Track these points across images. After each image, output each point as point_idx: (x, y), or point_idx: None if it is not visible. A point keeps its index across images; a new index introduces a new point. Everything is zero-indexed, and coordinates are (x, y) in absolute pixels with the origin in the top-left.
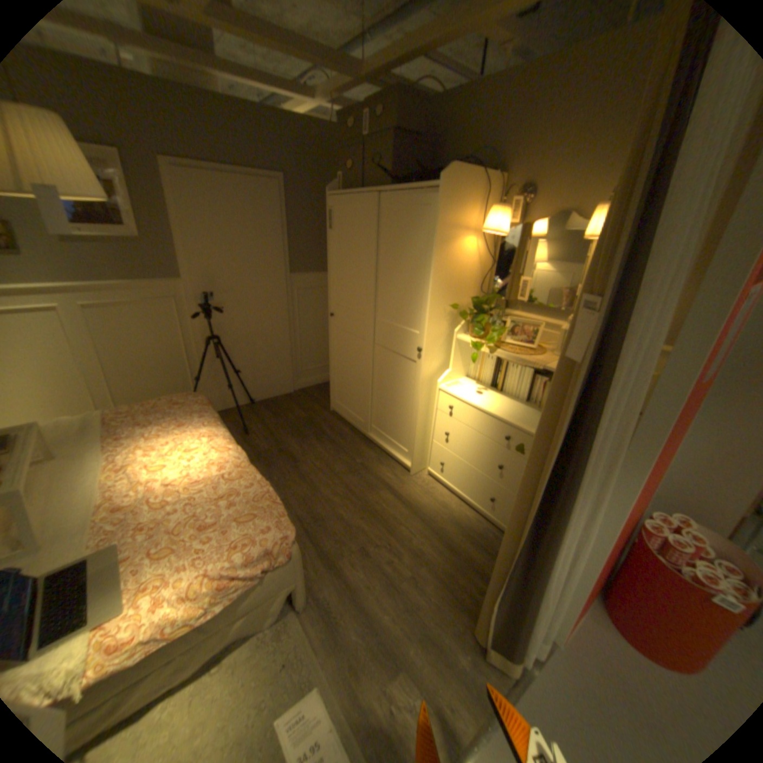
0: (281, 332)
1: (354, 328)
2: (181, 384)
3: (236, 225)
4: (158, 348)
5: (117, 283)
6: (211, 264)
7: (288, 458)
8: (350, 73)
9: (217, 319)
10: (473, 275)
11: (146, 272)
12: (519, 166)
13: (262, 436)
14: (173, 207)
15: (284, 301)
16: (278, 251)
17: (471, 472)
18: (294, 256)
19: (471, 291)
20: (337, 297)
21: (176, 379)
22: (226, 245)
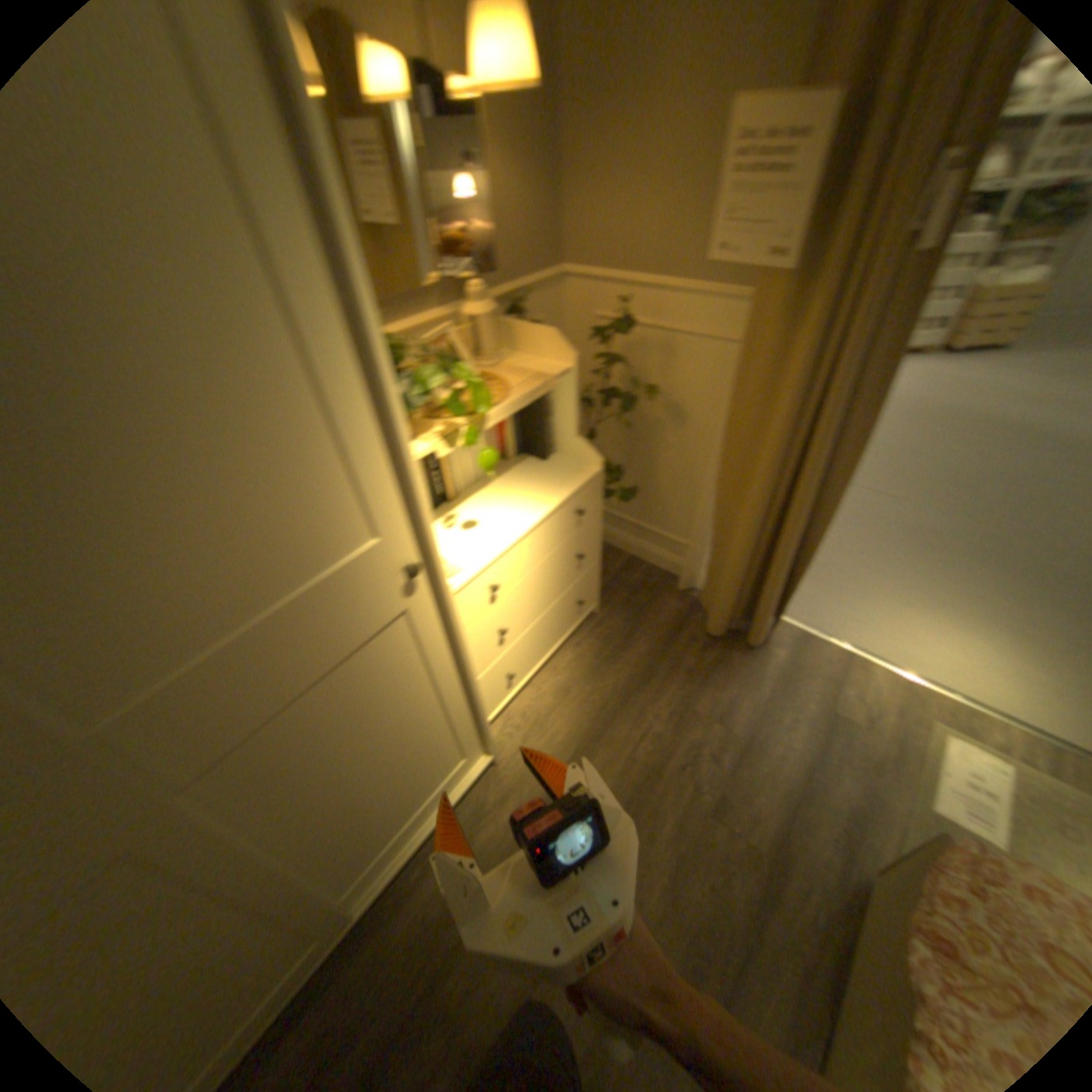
0: None
1: None
2: None
3: None
4: None
5: None
6: None
7: None
8: None
9: None
10: None
11: None
12: None
13: None
14: None
15: None
16: None
17: (549, 619)
18: None
19: None
20: None
21: None
22: None
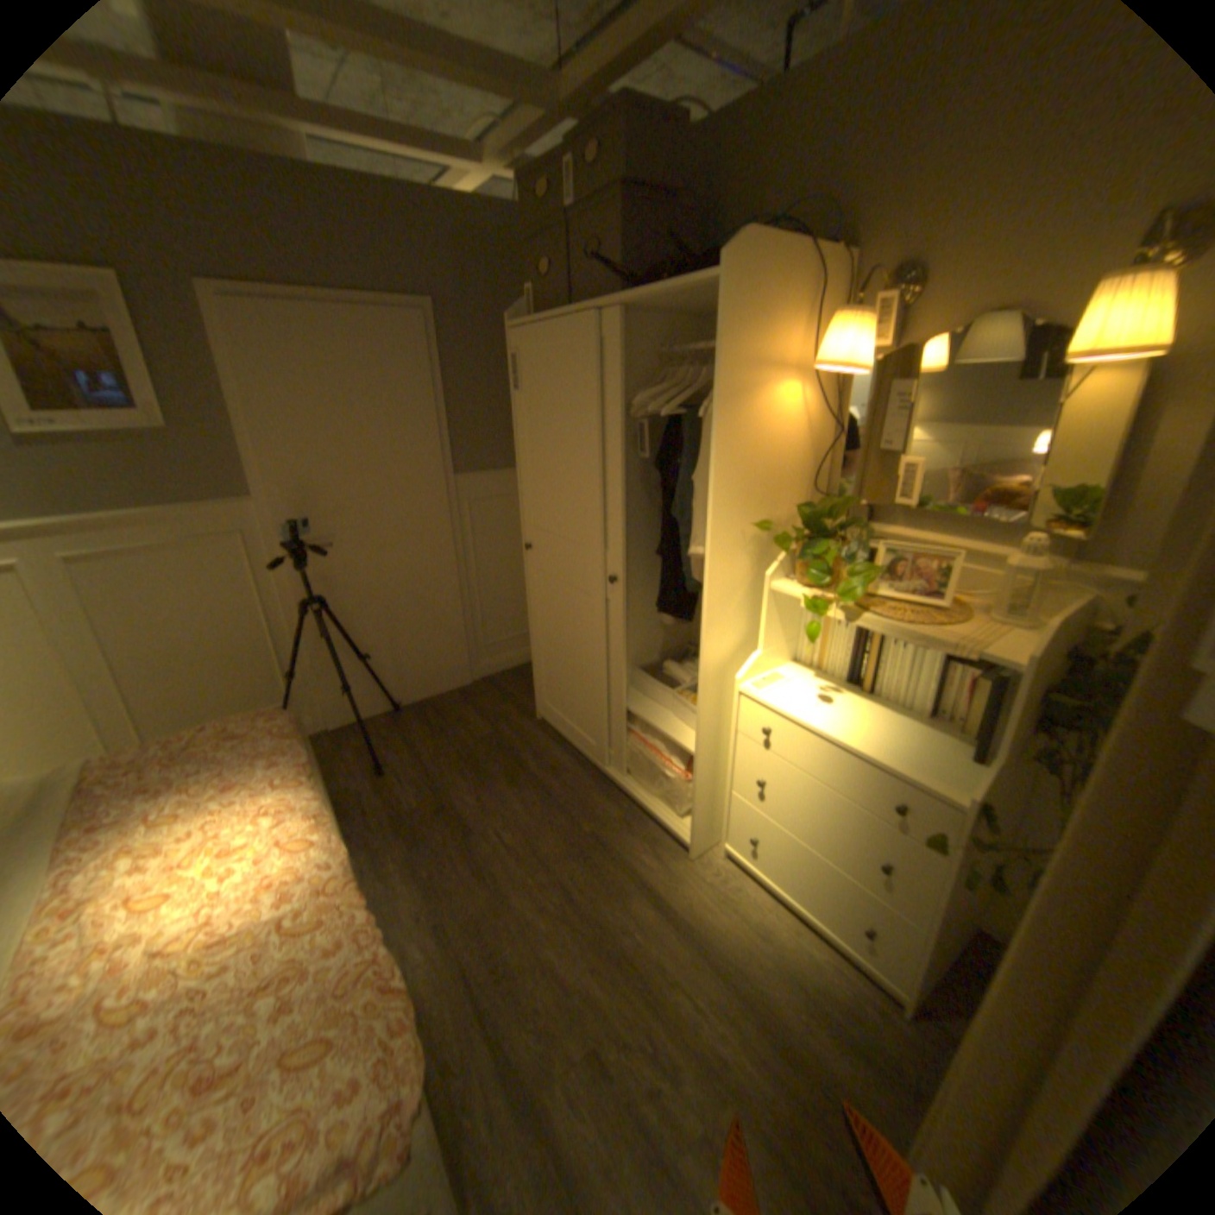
0: (444, 579)
1: (568, 572)
2: (263, 685)
3: (350, 395)
4: (216, 625)
5: (132, 512)
6: (308, 468)
7: (451, 825)
8: (539, 103)
9: (323, 565)
10: (798, 459)
11: (188, 489)
12: (885, 231)
13: (408, 778)
14: (231, 371)
15: (447, 524)
16: (430, 437)
17: (817, 868)
18: (461, 444)
19: (794, 491)
20: (536, 514)
21: (254, 677)
22: (333, 431)
